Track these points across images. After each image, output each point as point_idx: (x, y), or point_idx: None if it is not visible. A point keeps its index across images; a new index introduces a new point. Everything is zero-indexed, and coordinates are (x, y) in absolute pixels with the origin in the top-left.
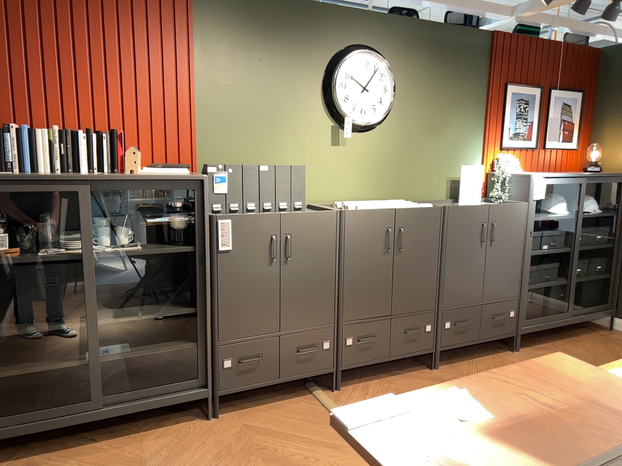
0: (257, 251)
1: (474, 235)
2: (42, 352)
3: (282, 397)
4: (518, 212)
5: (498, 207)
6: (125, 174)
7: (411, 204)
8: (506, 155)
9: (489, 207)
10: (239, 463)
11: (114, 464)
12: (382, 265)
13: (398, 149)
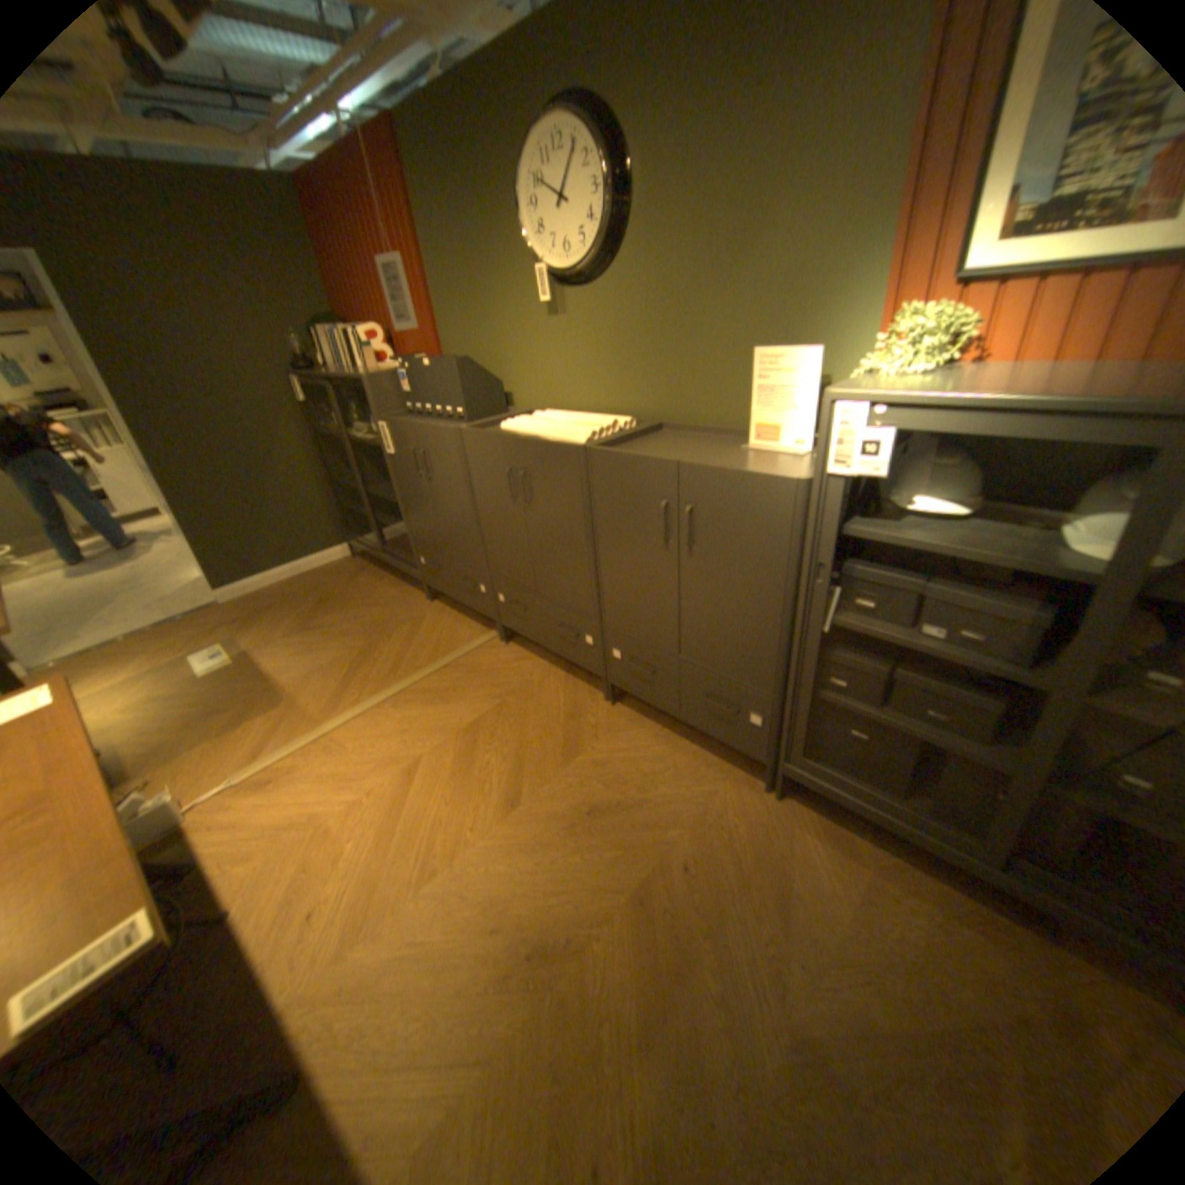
0: (410, 462)
1: (647, 520)
2: (383, 502)
3: (479, 618)
4: (764, 498)
5: (701, 471)
6: (368, 369)
7: (559, 433)
8: (956, 303)
9: (676, 467)
10: (369, 633)
11: (366, 591)
12: (512, 518)
13: (648, 313)
